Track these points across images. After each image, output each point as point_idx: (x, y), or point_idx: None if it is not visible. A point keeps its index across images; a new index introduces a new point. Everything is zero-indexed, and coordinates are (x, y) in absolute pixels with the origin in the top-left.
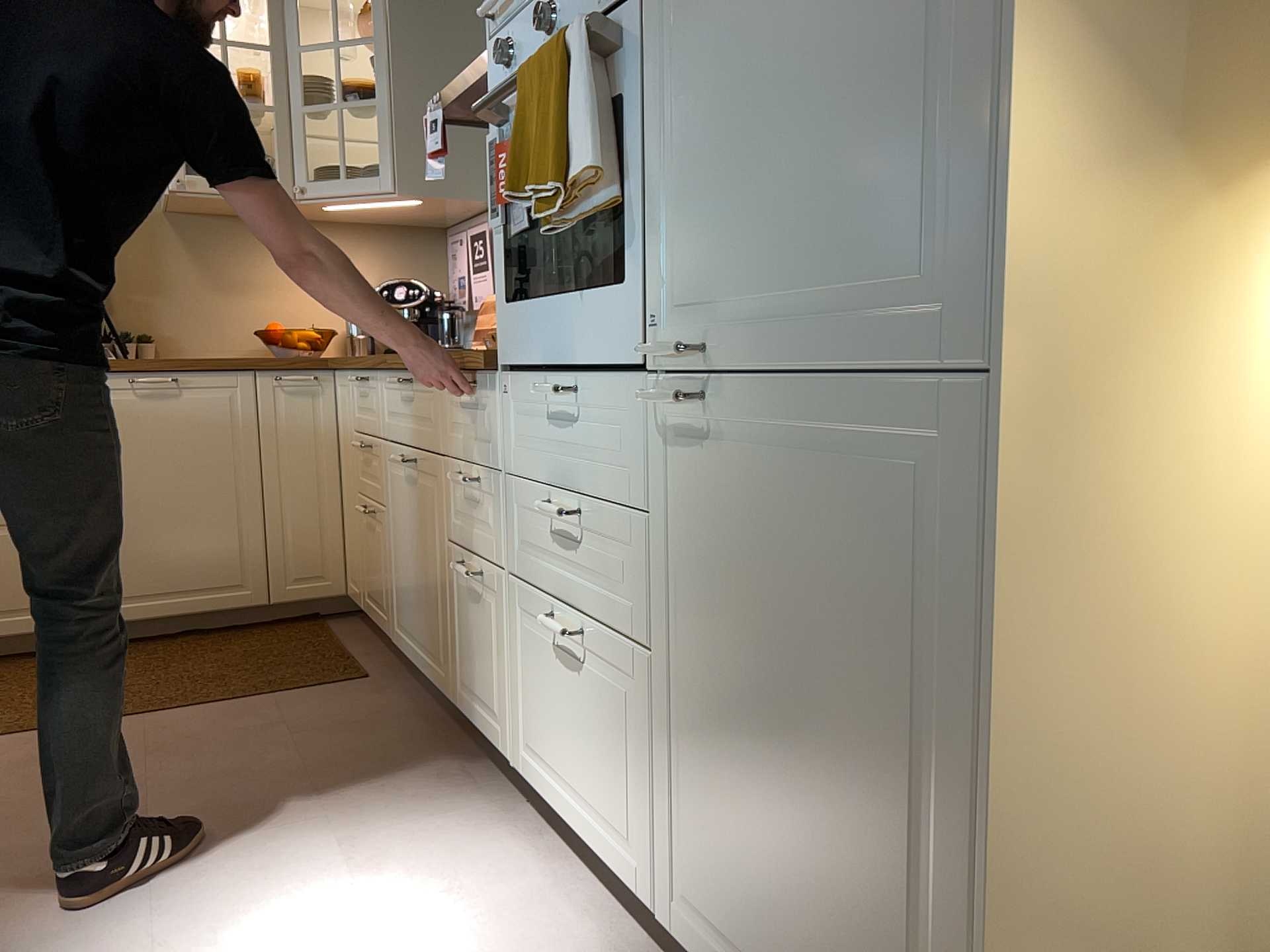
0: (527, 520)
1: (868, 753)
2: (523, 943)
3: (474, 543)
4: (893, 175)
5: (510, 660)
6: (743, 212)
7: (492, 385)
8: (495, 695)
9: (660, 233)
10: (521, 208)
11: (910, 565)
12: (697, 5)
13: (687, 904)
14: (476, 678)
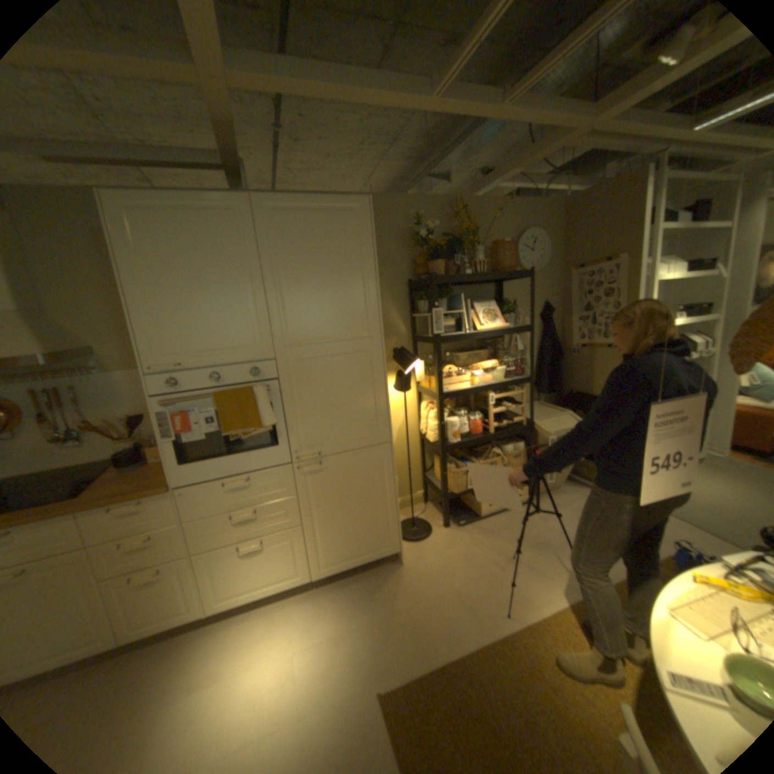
0: (204, 531)
1: (369, 502)
2: (278, 626)
3: (142, 565)
4: (364, 419)
5: (191, 584)
6: (324, 426)
7: (160, 498)
8: (177, 606)
9: (291, 433)
10: (190, 434)
11: (374, 471)
12: (302, 387)
13: (320, 567)
14: (150, 614)
